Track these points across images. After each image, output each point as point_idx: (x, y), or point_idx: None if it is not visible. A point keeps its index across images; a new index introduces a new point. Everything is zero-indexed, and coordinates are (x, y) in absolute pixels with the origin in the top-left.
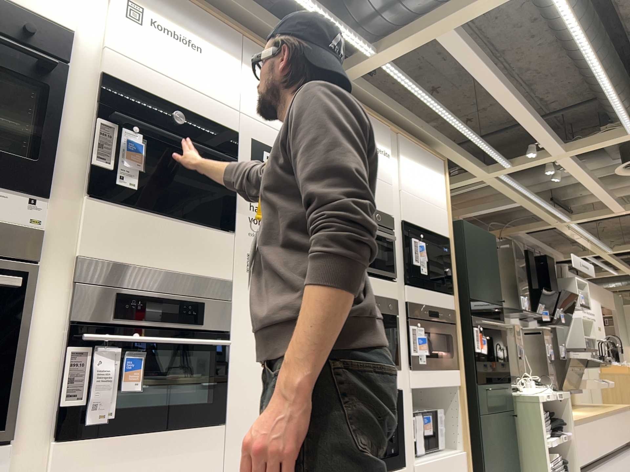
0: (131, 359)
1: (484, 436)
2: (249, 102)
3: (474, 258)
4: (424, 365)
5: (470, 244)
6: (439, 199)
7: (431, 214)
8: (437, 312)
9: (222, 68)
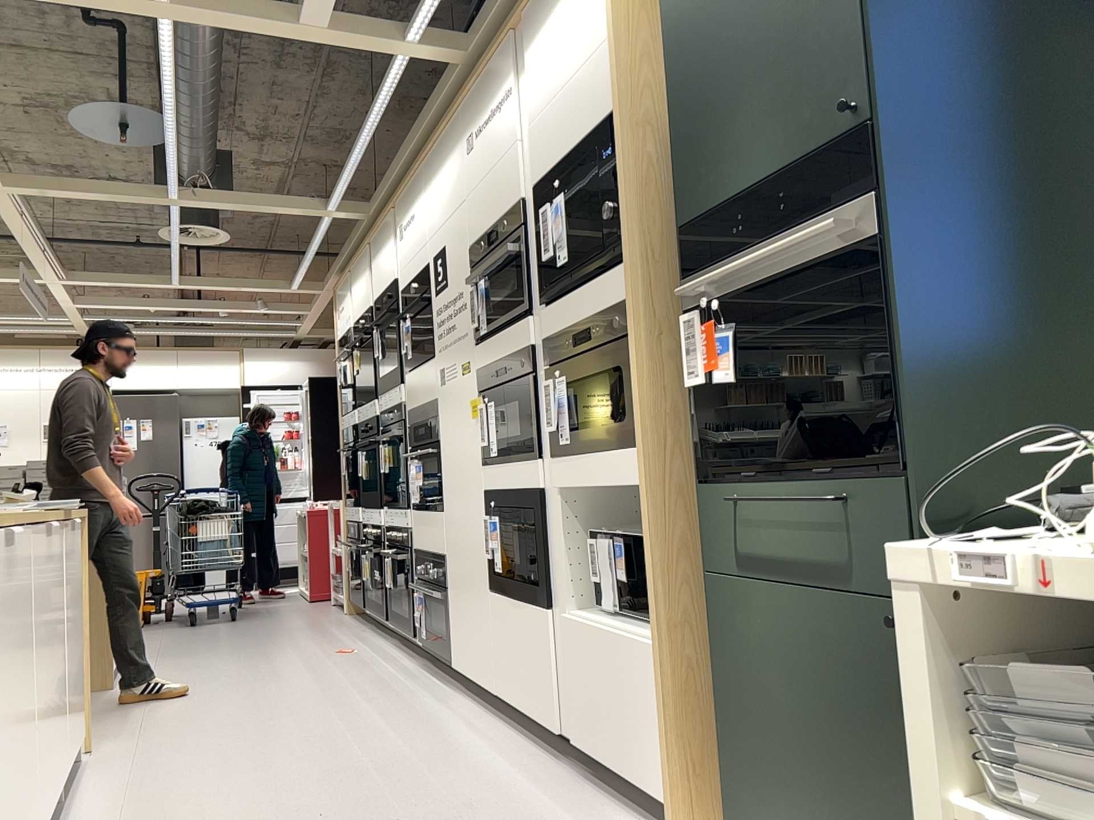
0: (427, 465)
1: (729, 638)
2: (429, 224)
3: (708, 64)
4: (570, 447)
5: (690, 34)
6: (594, 31)
7: (577, 104)
8: (593, 327)
9: (419, 214)
